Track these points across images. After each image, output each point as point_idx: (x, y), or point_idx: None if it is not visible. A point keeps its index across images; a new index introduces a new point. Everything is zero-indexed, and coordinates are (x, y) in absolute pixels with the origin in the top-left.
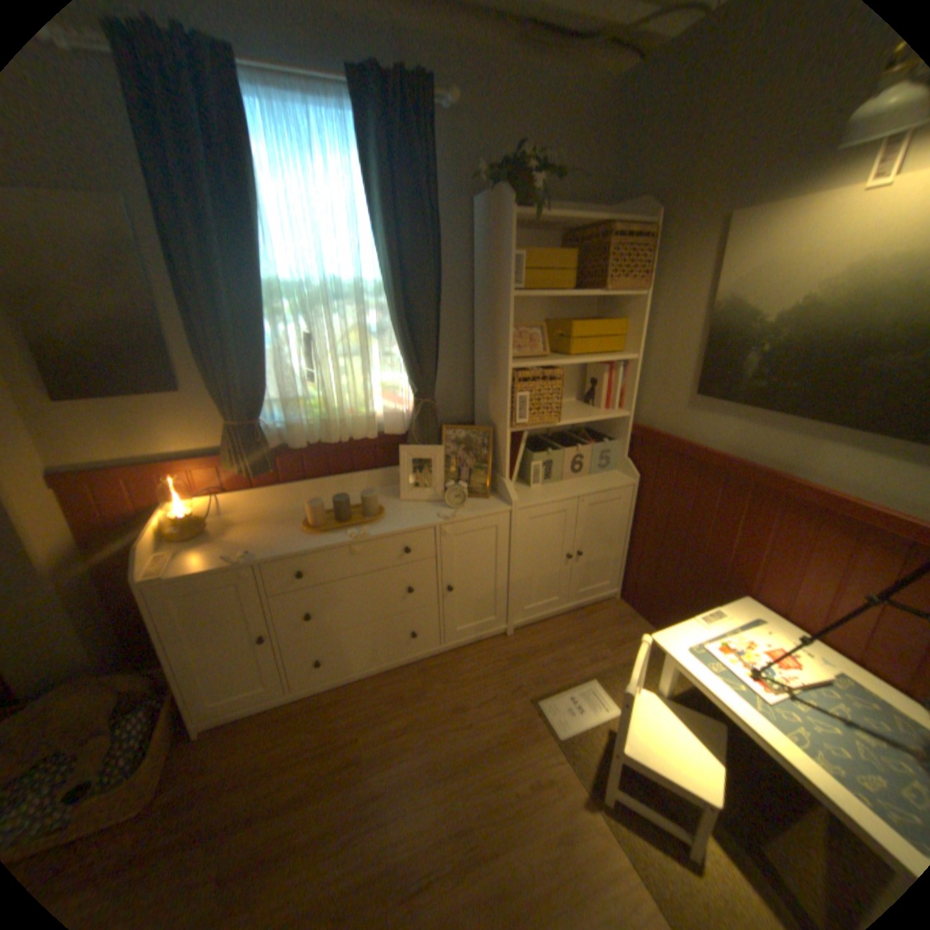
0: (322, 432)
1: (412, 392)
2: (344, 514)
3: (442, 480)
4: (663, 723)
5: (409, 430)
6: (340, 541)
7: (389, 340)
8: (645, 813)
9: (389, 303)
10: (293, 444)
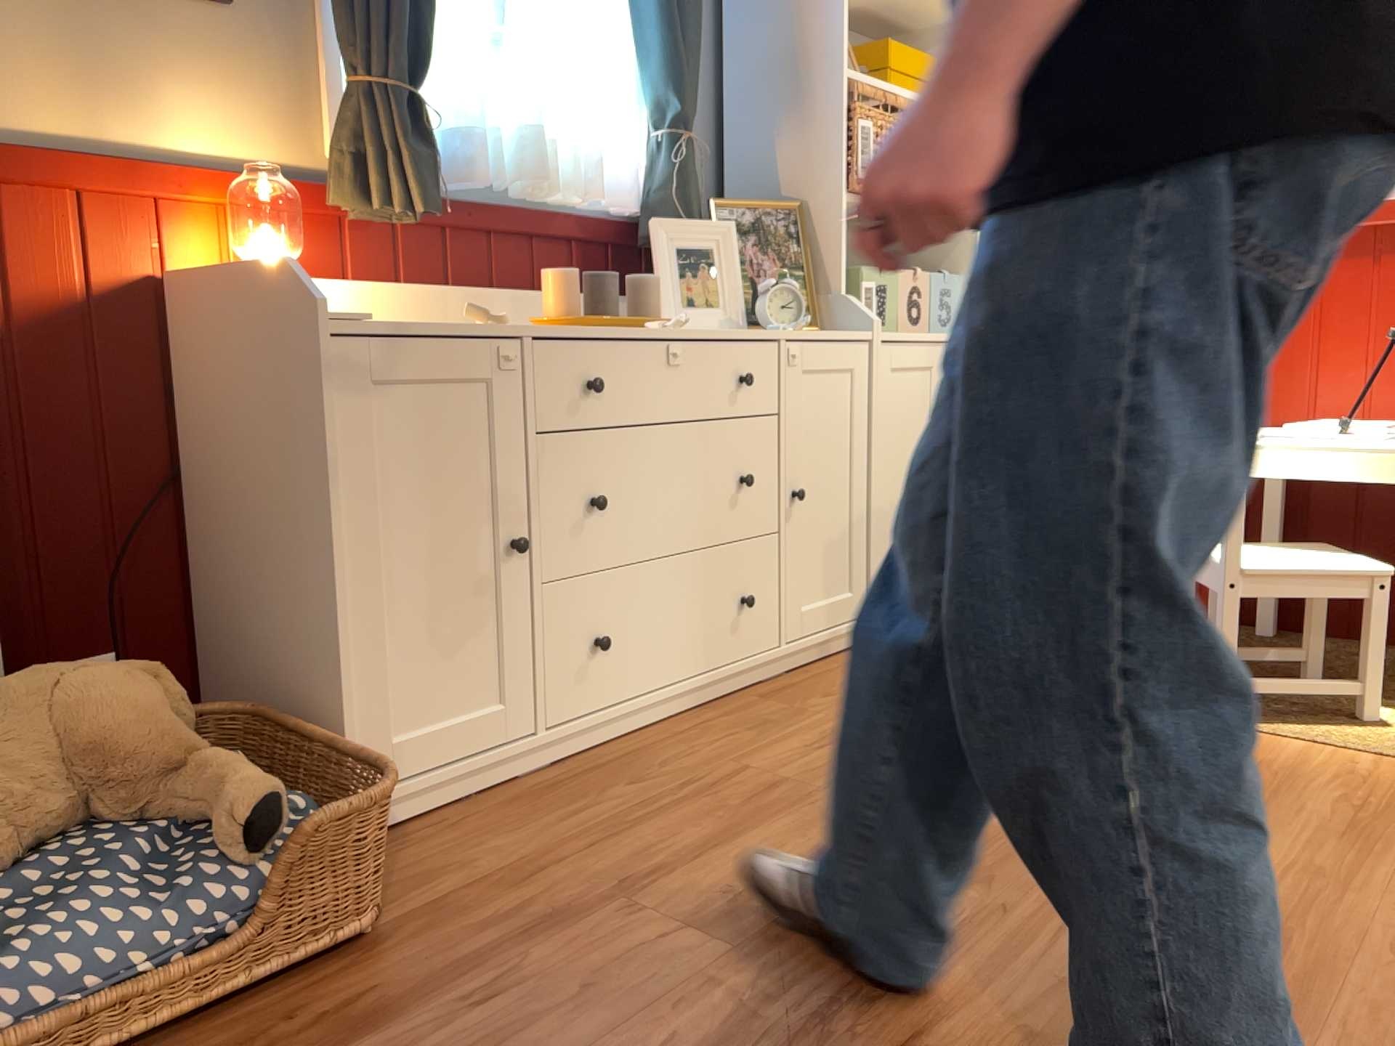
0: (508, 173)
1: (655, 126)
2: (613, 311)
3: (742, 289)
4: (1252, 552)
5: (648, 207)
6: (647, 332)
7: (615, 18)
8: (1283, 684)
9: None
10: (469, 175)
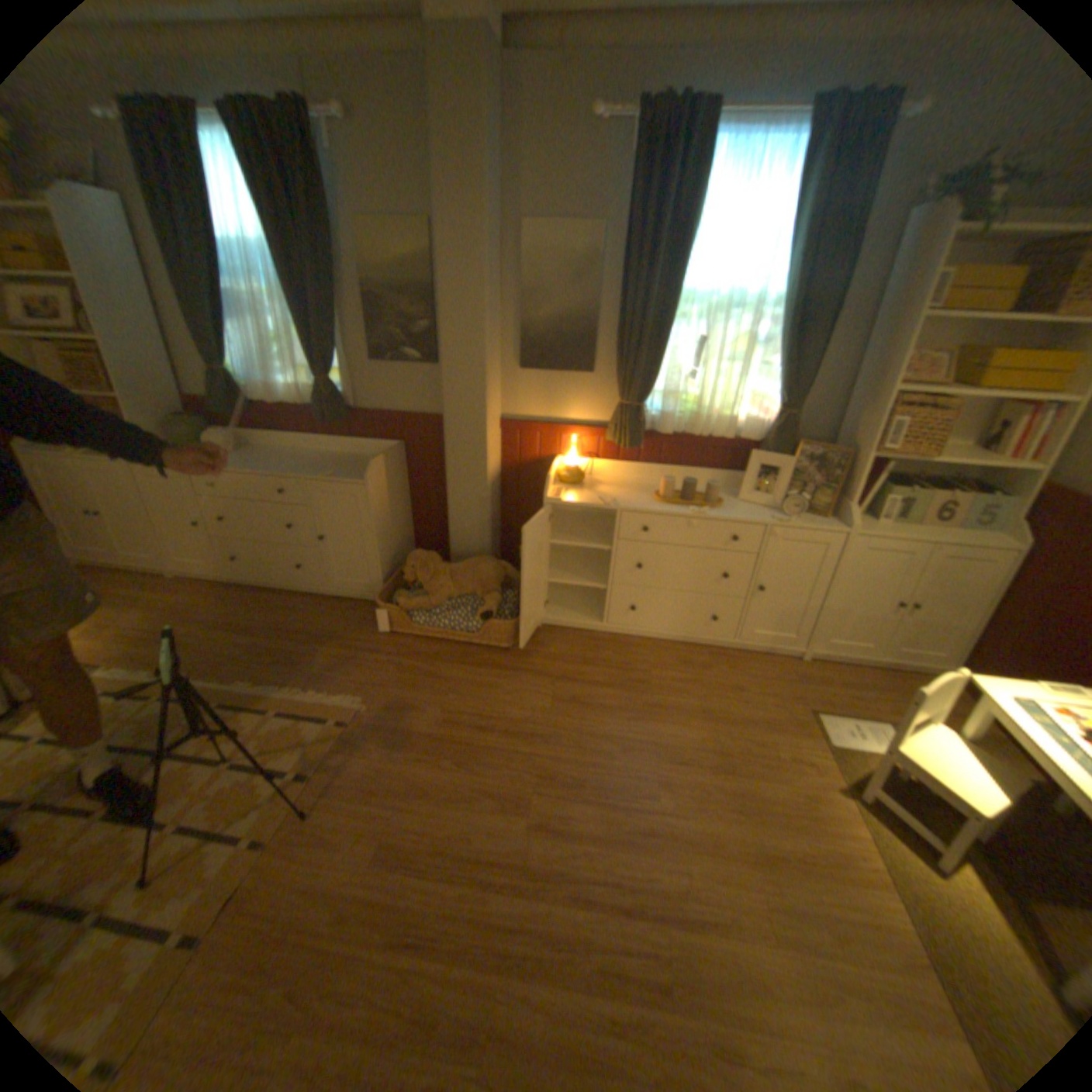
0: (686, 426)
1: (779, 403)
2: (688, 496)
3: (784, 490)
4: (953, 752)
5: (764, 439)
6: (682, 513)
7: (772, 351)
8: (902, 815)
9: (785, 315)
10: (661, 430)
